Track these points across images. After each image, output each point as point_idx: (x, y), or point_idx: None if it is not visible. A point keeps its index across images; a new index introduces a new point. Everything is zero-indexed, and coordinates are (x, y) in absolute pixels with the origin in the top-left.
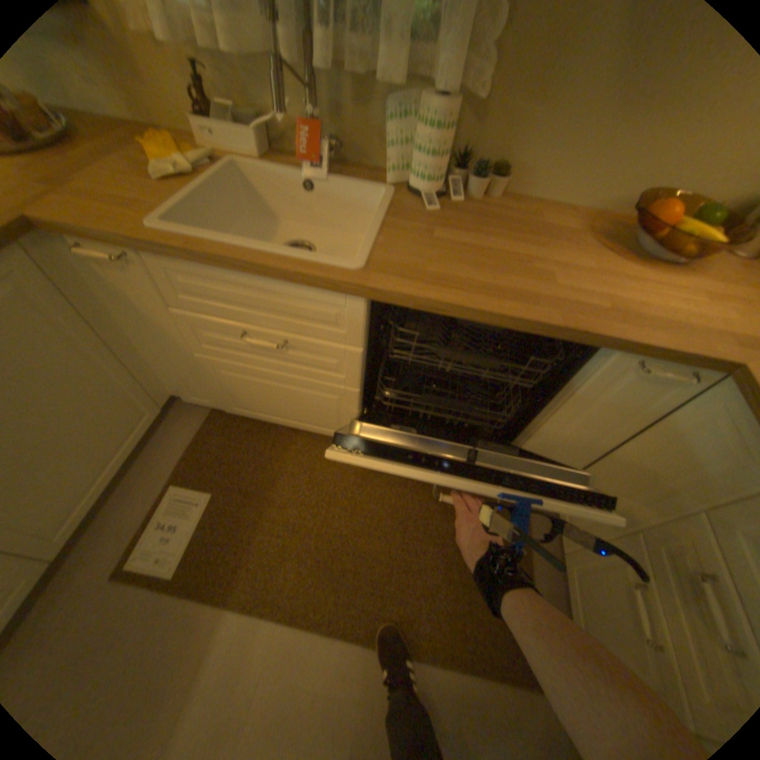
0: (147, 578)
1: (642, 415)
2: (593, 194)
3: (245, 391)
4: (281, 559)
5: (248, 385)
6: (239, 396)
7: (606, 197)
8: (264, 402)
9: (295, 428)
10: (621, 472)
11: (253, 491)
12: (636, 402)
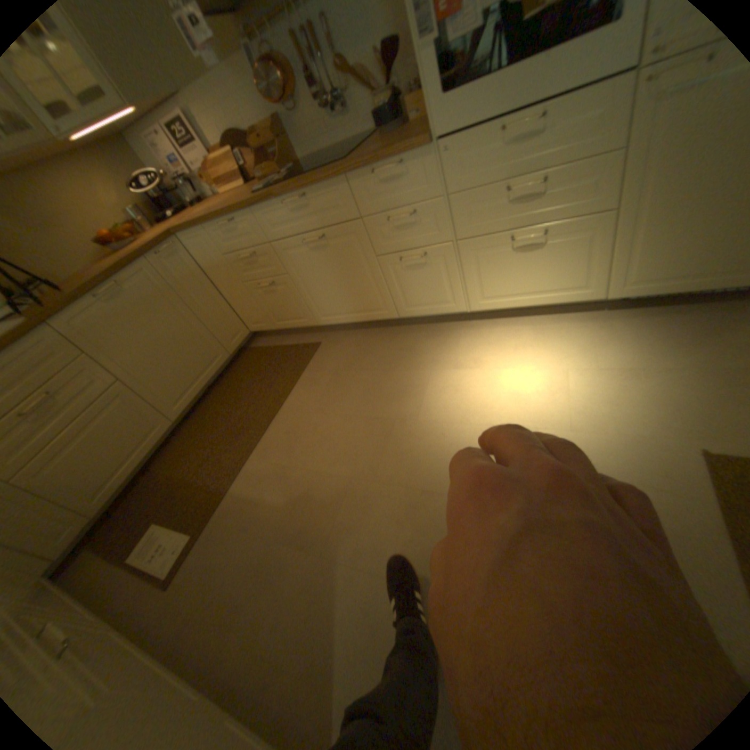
0: (179, 556)
1: (193, 269)
2: (81, 259)
3: (75, 470)
4: (216, 463)
5: (70, 460)
6: (78, 481)
7: (86, 256)
8: (96, 463)
9: (139, 462)
10: (226, 288)
11: (167, 493)
12: (182, 266)
